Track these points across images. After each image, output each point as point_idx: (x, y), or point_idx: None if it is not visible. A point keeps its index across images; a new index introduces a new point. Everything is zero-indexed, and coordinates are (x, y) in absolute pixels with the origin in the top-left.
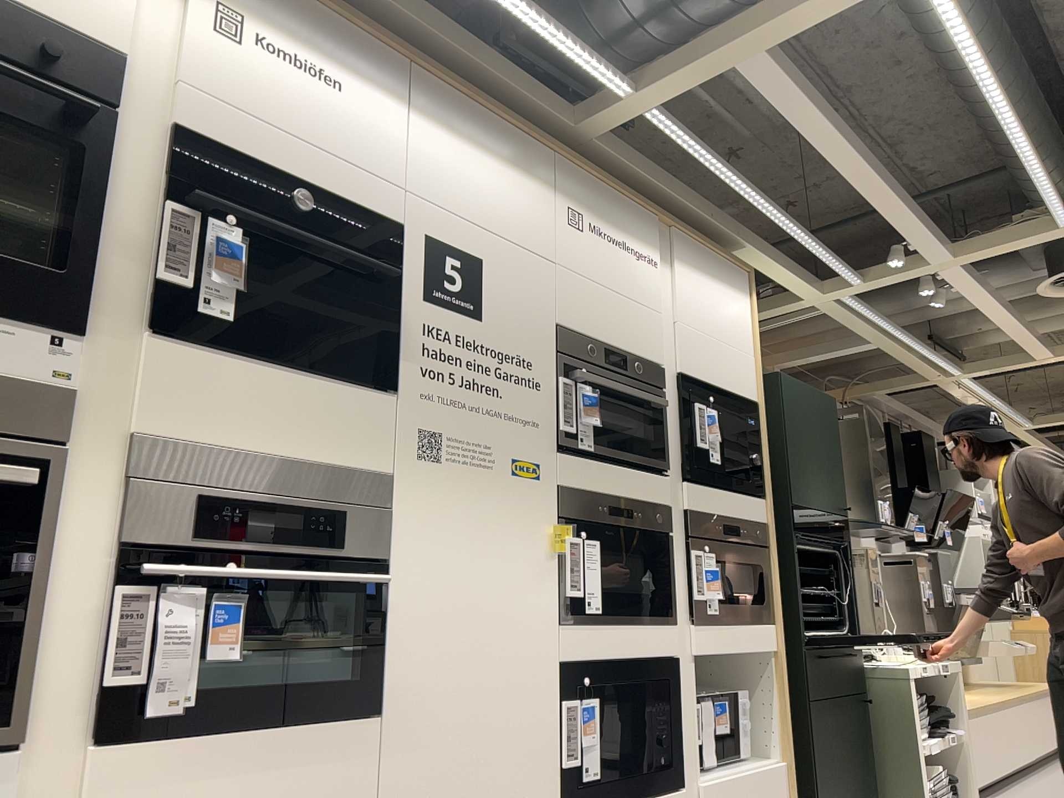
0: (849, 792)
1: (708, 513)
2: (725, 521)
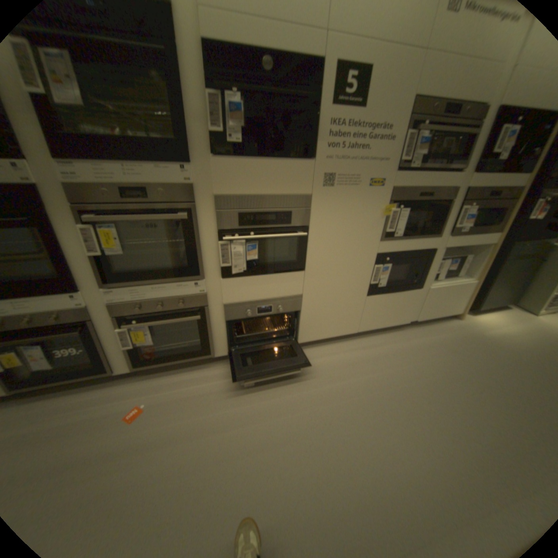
0: (509, 291)
1: (483, 187)
2: (493, 190)
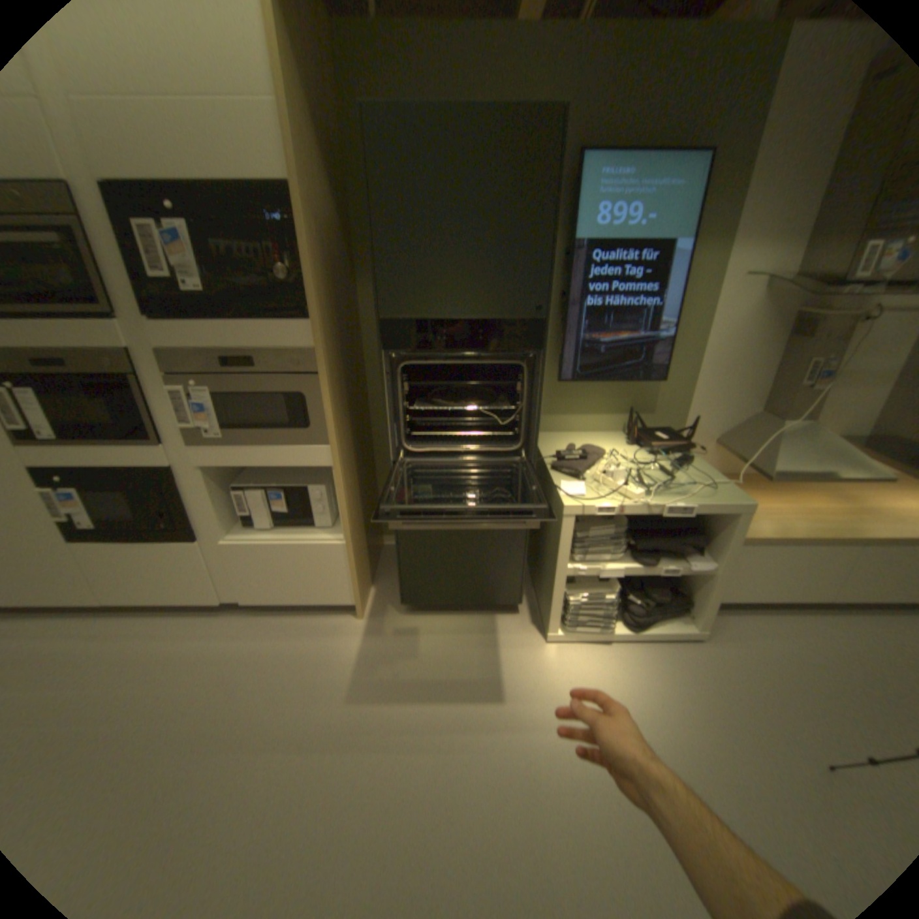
0: (462, 572)
1: (188, 348)
2: (220, 354)
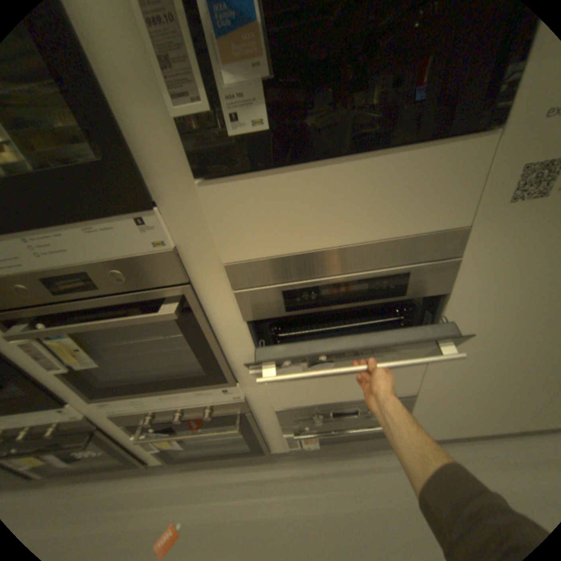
0: None
1: None
2: None
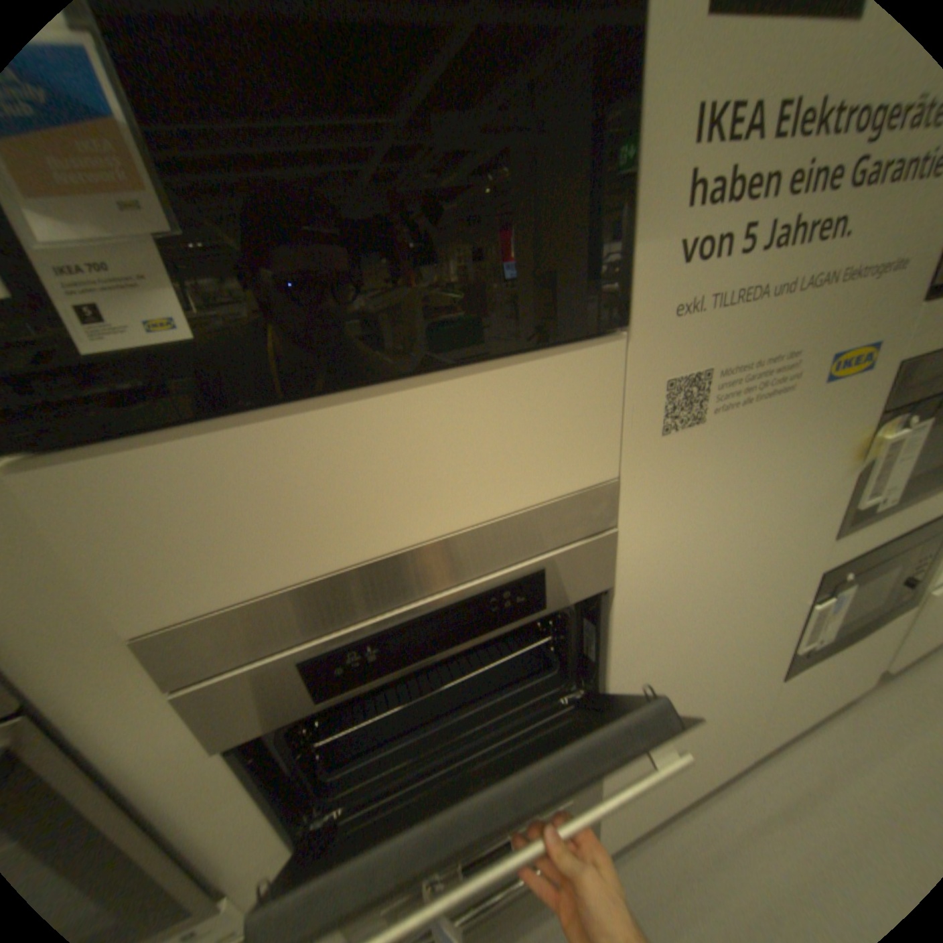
0: None
1: None
2: None
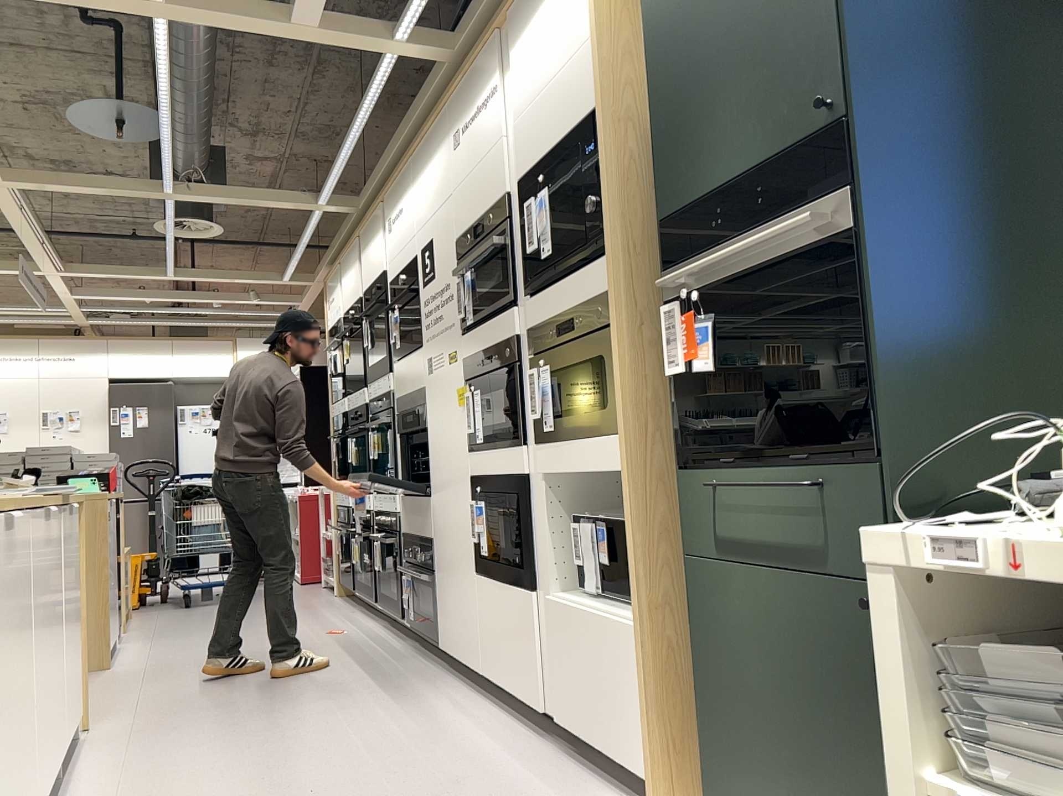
0: (806, 773)
1: (547, 320)
2: (561, 320)
